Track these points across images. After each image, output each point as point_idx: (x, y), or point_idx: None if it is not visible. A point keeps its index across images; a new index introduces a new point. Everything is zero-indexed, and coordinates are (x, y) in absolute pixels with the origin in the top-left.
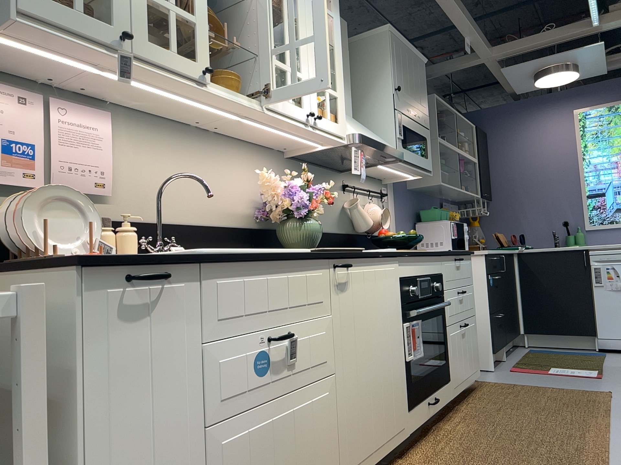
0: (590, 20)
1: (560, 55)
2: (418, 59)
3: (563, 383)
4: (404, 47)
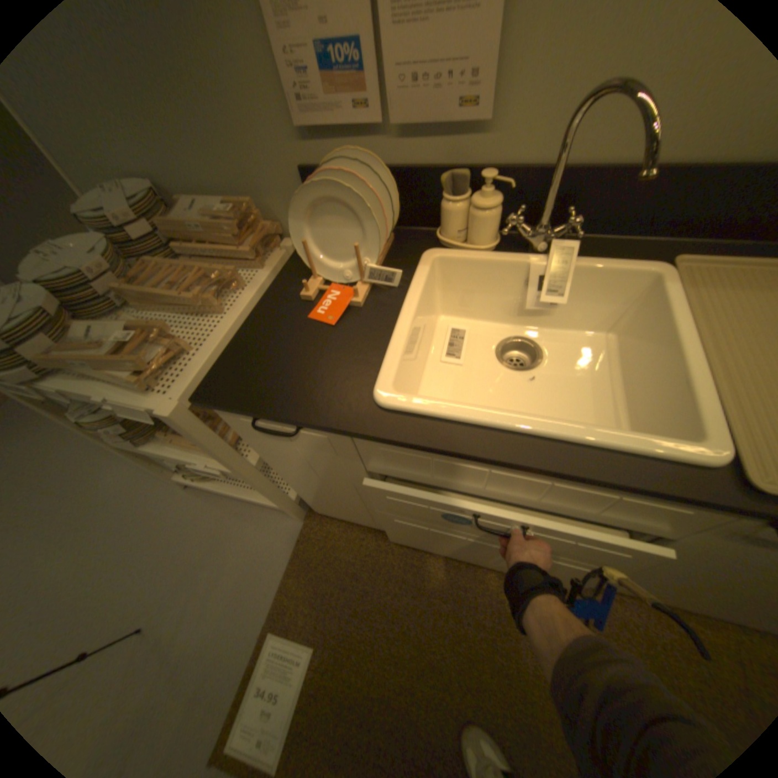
0: None
1: None
2: None
3: None
4: None
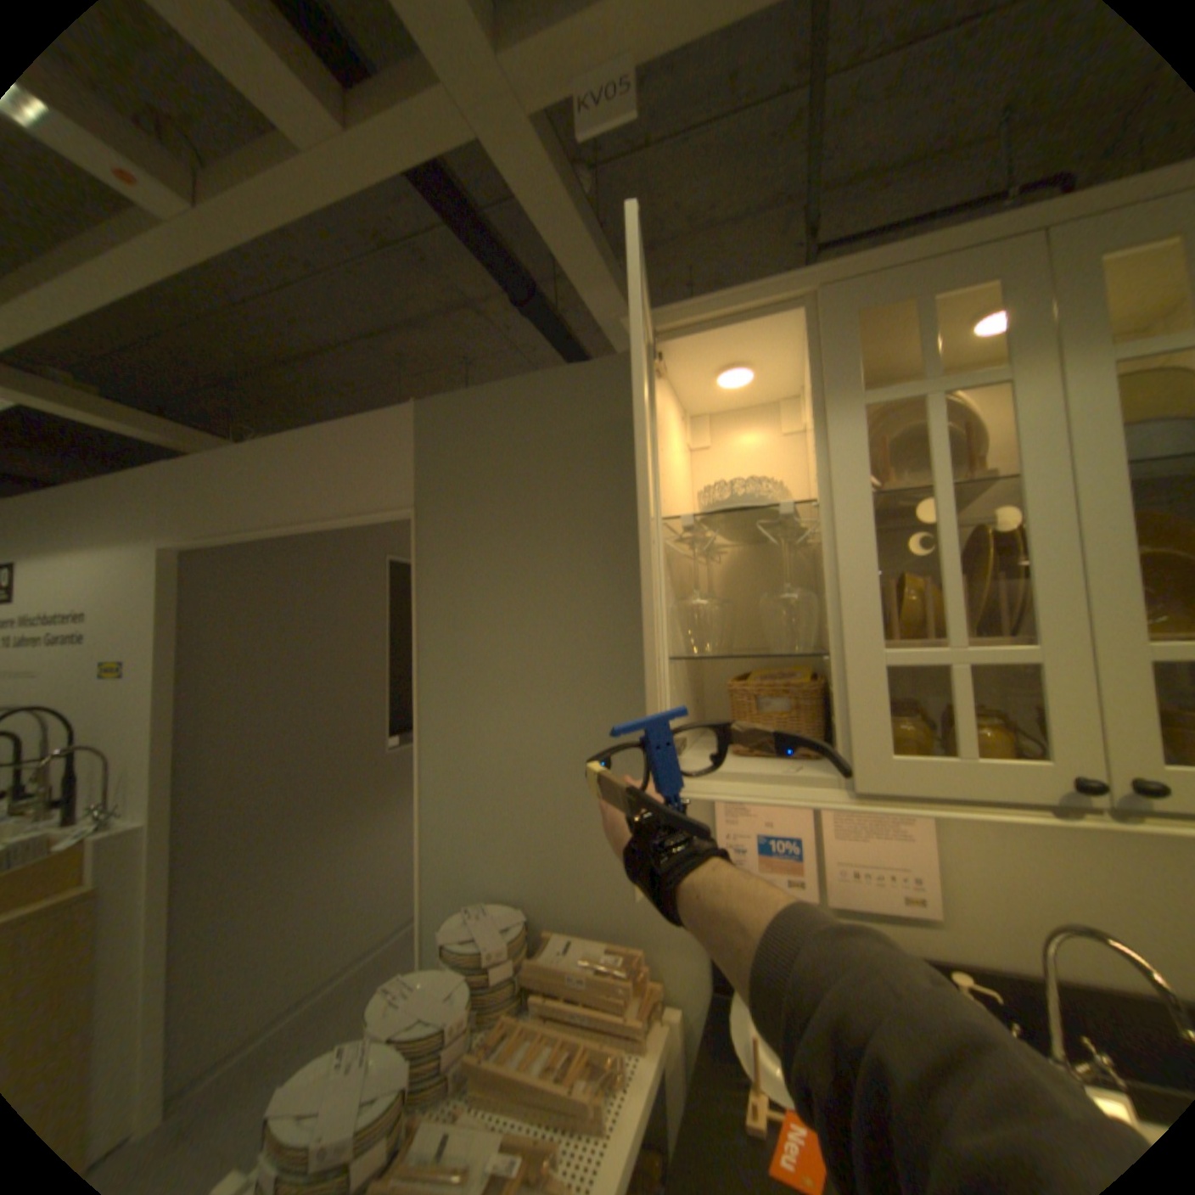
0: None
1: None
2: None
3: None
4: None
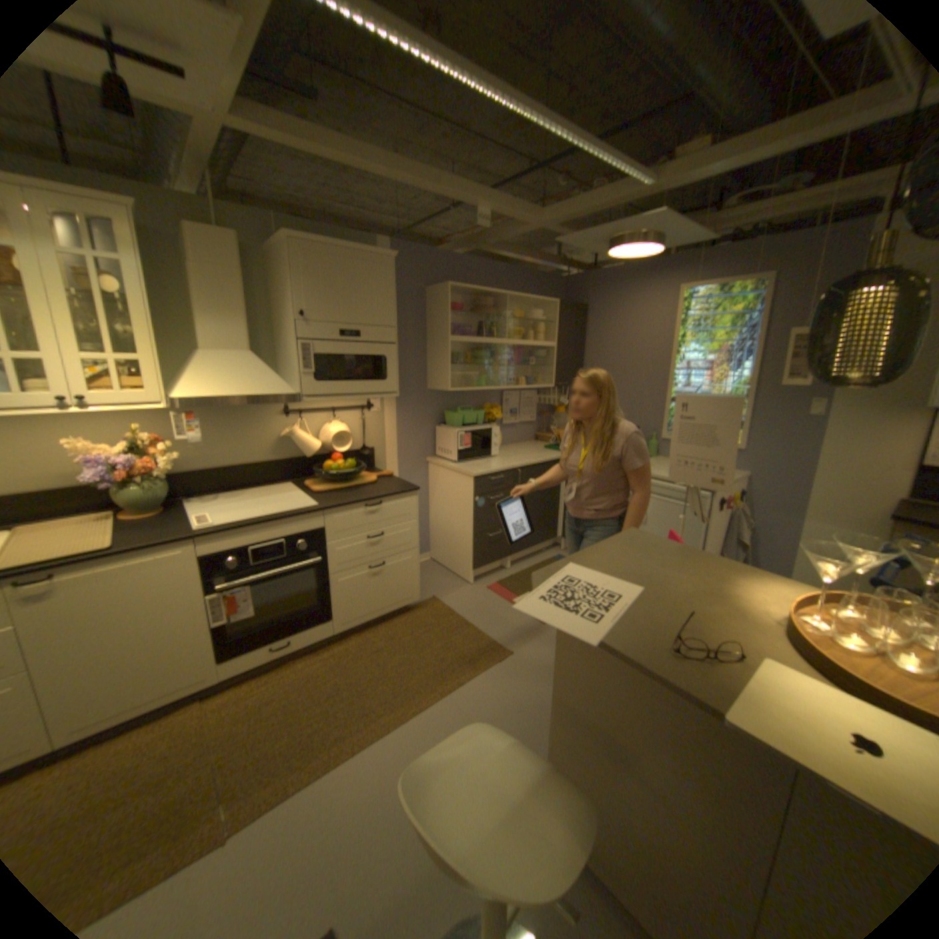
0: (634, 178)
1: (617, 223)
2: (369, 257)
3: (495, 625)
4: (327, 249)
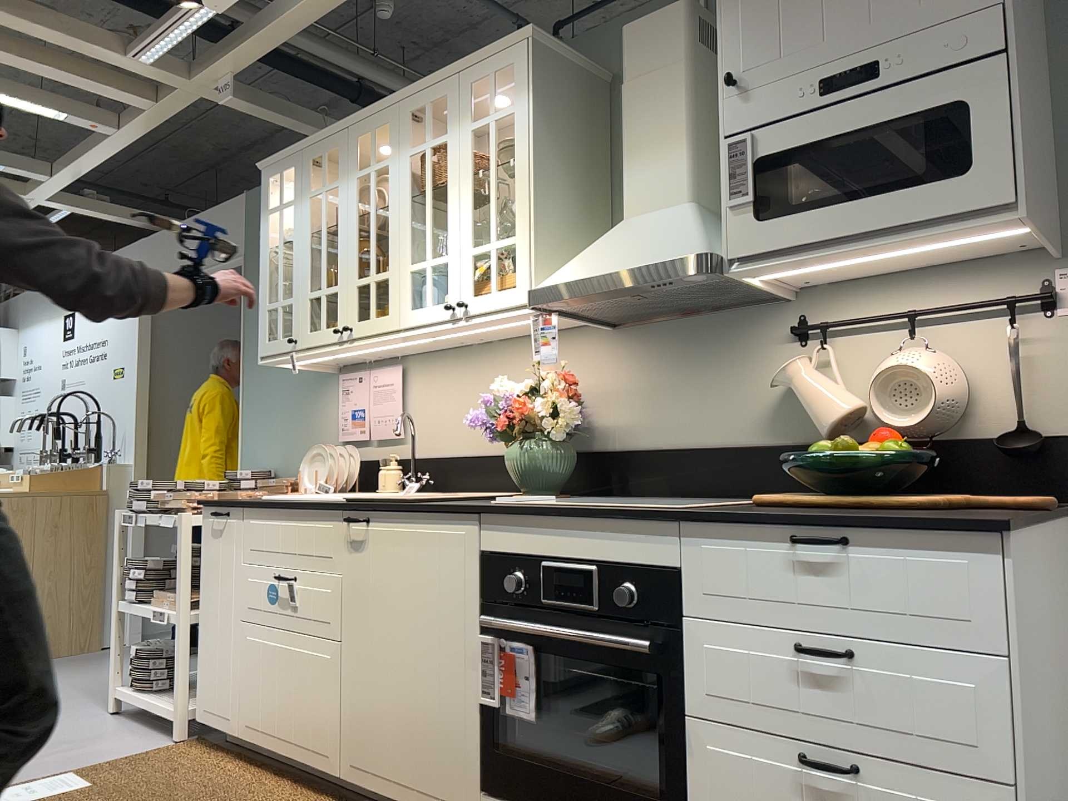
0: None
1: None
2: None
3: None
4: None
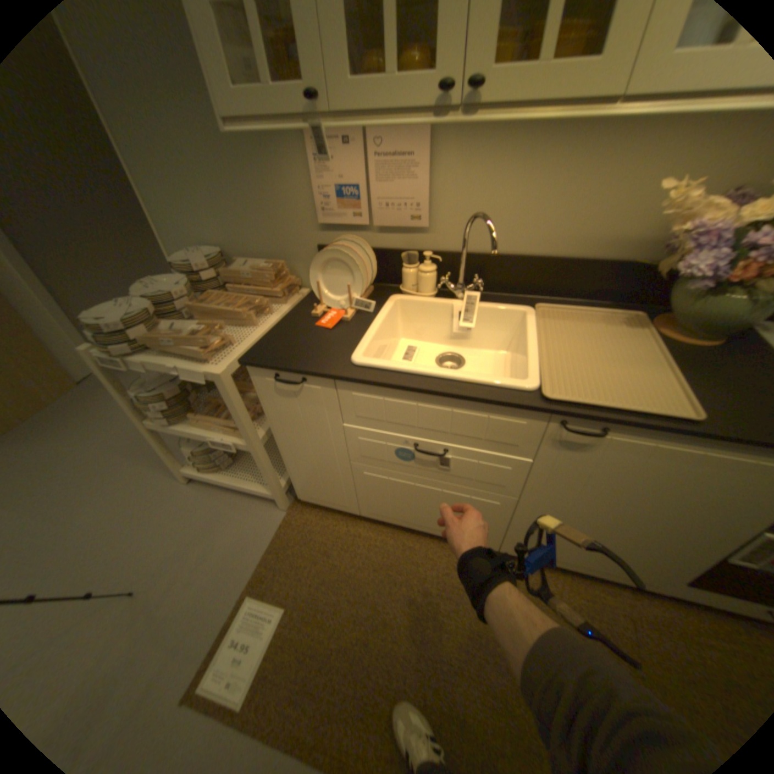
0: None
1: None
2: None
3: None
4: None
